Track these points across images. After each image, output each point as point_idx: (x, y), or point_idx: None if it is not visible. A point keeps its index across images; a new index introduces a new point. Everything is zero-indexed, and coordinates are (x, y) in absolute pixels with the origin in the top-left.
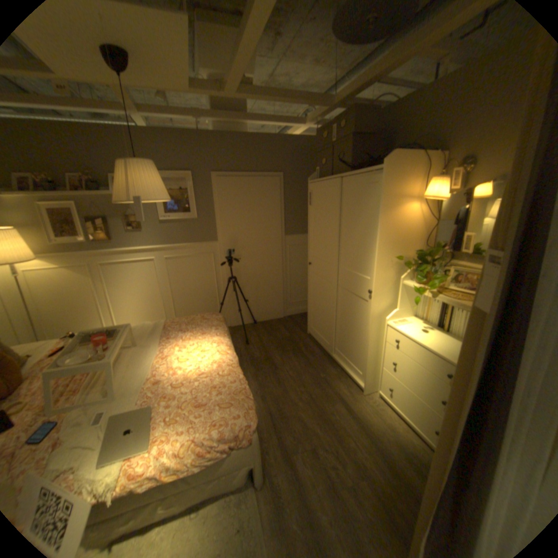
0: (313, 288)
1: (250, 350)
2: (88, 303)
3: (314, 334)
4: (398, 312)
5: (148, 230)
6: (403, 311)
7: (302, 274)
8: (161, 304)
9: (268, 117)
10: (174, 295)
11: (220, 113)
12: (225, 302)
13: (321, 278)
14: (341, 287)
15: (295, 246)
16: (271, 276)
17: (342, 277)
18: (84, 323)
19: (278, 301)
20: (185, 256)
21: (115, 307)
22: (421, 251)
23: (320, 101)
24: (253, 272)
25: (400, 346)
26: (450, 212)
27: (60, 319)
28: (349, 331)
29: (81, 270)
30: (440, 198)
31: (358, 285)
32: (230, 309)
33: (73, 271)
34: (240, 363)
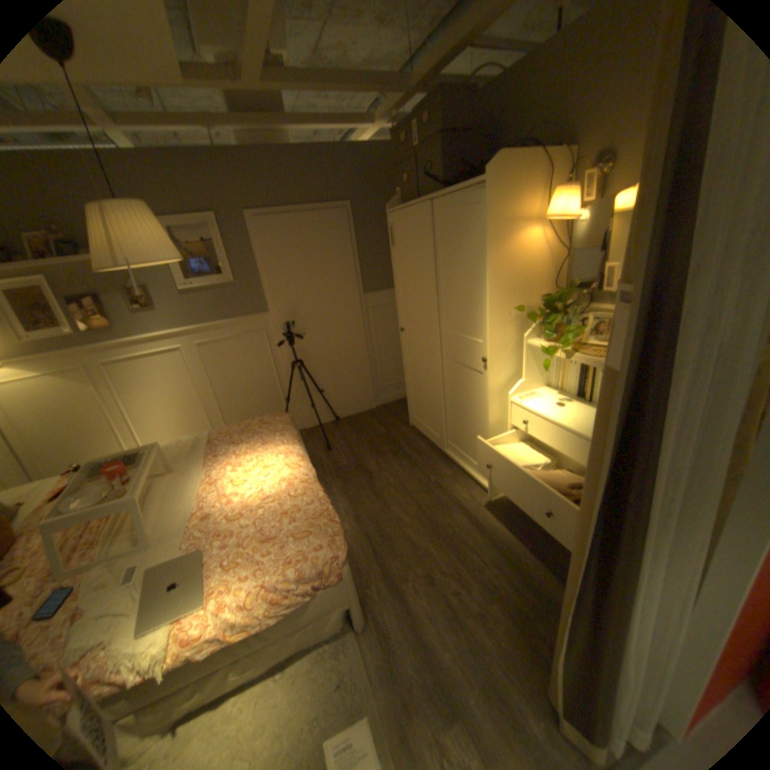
0: (410, 364)
1: (334, 458)
2: (95, 420)
3: (418, 426)
4: (524, 384)
5: (163, 306)
6: (531, 382)
7: (395, 346)
8: (202, 410)
9: (318, 116)
10: (218, 395)
11: (243, 117)
12: (292, 397)
13: (419, 348)
14: (447, 357)
15: (381, 307)
16: (351, 353)
17: (446, 344)
18: (95, 450)
19: (366, 387)
20: (225, 338)
21: (136, 422)
22: (548, 296)
23: (389, 84)
24: (326, 350)
25: (530, 428)
26: (584, 236)
27: (59, 448)
28: (462, 416)
29: (76, 375)
30: (569, 217)
31: (469, 353)
32: (301, 405)
33: (64, 377)
34: (322, 476)
